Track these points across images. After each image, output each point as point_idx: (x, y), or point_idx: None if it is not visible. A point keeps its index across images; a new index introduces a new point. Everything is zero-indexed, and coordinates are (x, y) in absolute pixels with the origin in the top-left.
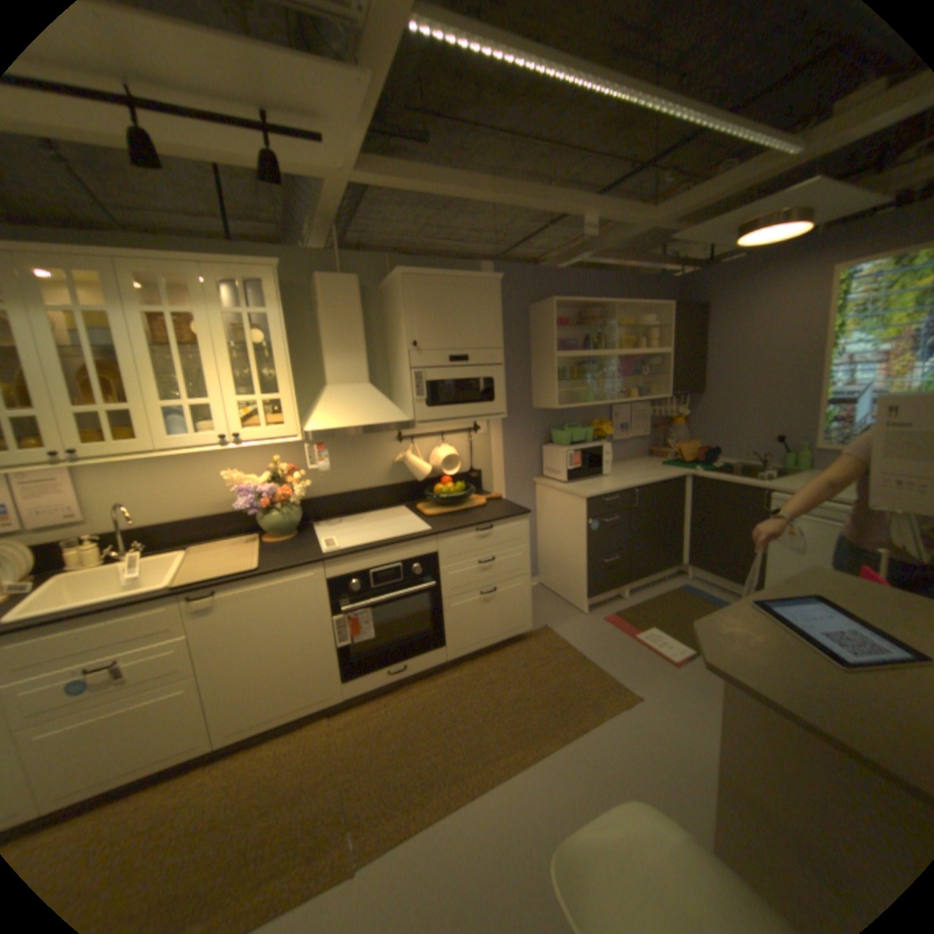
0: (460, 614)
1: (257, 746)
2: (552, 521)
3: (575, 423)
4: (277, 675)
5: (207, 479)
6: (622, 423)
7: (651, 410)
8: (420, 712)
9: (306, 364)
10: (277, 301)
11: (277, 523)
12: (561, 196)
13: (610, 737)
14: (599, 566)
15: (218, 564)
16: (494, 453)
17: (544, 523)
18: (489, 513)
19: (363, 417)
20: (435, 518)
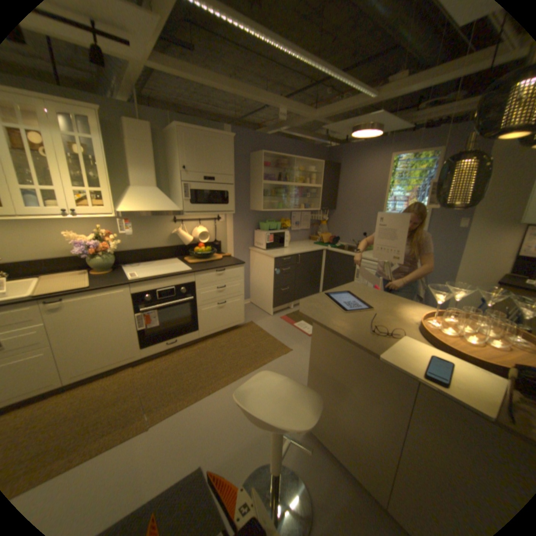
0: (207, 314)
1: (90, 383)
2: (257, 270)
3: (272, 220)
4: (102, 345)
5: (51, 236)
6: (296, 222)
7: (310, 216)
8: (183, 361)
9: (117, 172)
10: (97, 131)
11: (100, 263)
12: (267, 96)
13: (275, 366)
14: (279, 292)
15: (63, 285)
16: (228, 233)
17: (253, 271)
18: (224, 263)
19: (153, 206)
20: (194, 265)
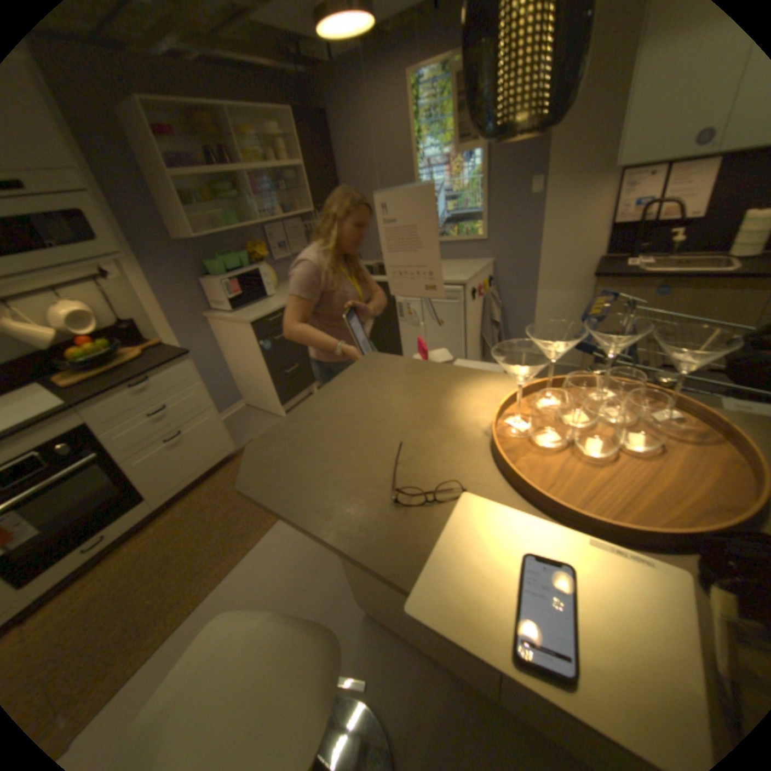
0: (147, 467)
1: None
2: (232, 349)
3: (229, 249)
4: None
5: None
6: (278, 242)
7: (302, 225)
8: (129, 567)
9: None
10: None
11: None
12: None
13: None
14: (282, 377)
15: None
16: (141, 297)
17: (227, 353)
18: (141, 364)
19: None
20: (72, 388)
